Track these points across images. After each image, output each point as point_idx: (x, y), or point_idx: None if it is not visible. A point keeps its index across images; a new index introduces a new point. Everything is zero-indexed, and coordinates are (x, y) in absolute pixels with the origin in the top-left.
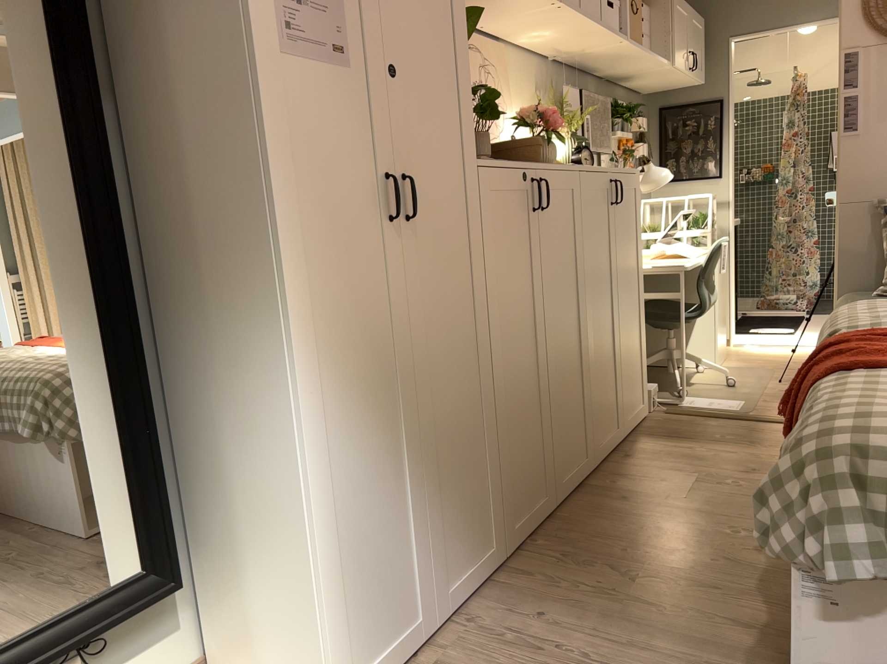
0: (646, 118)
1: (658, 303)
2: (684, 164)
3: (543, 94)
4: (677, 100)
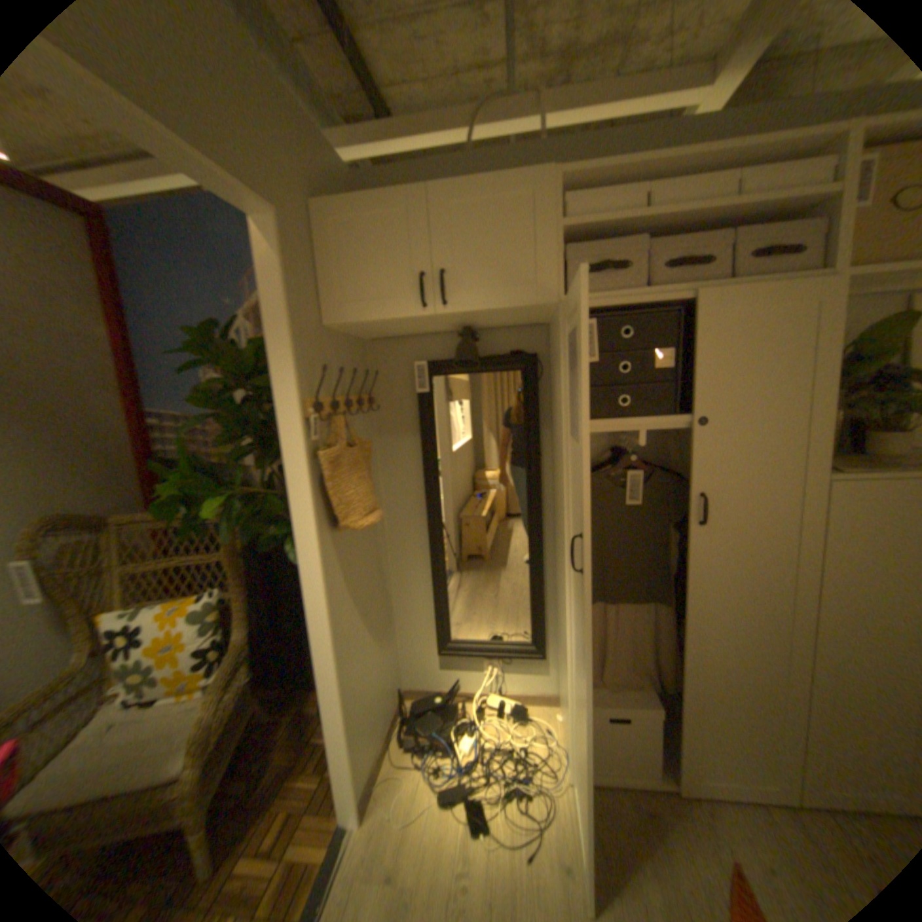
0: None
1: None
2: None
3: None
4: None
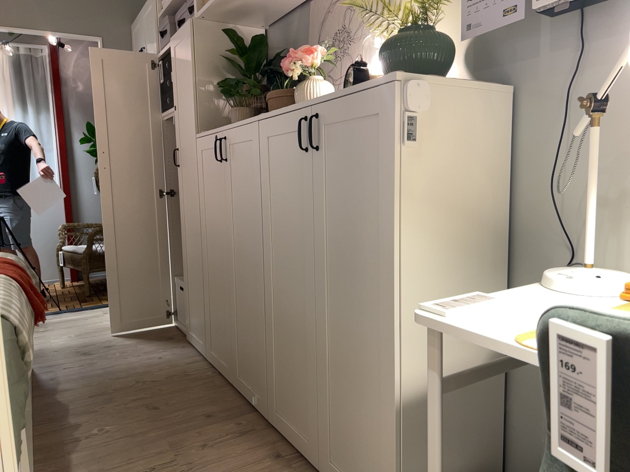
0: None
1: None
2: None
3: None
4: None
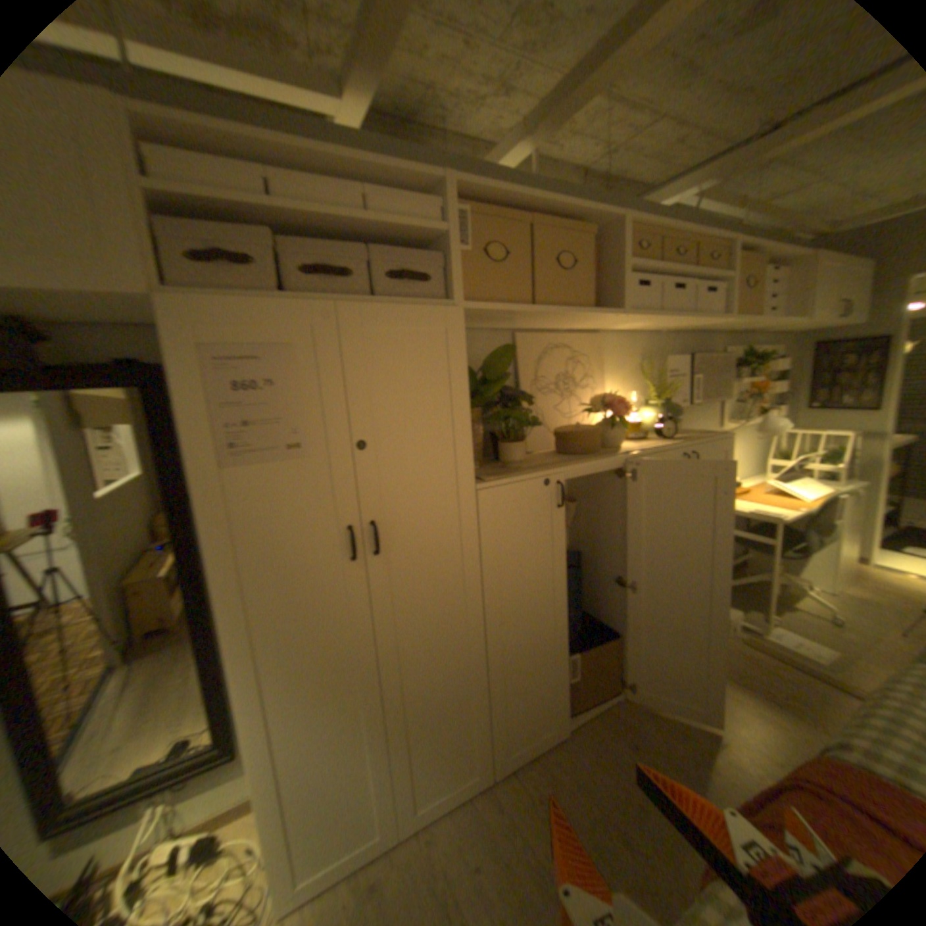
0: (803, 353)
1: (773, 533)
2: (840, 396)
3: (647, 368)
4: (841, 336)
